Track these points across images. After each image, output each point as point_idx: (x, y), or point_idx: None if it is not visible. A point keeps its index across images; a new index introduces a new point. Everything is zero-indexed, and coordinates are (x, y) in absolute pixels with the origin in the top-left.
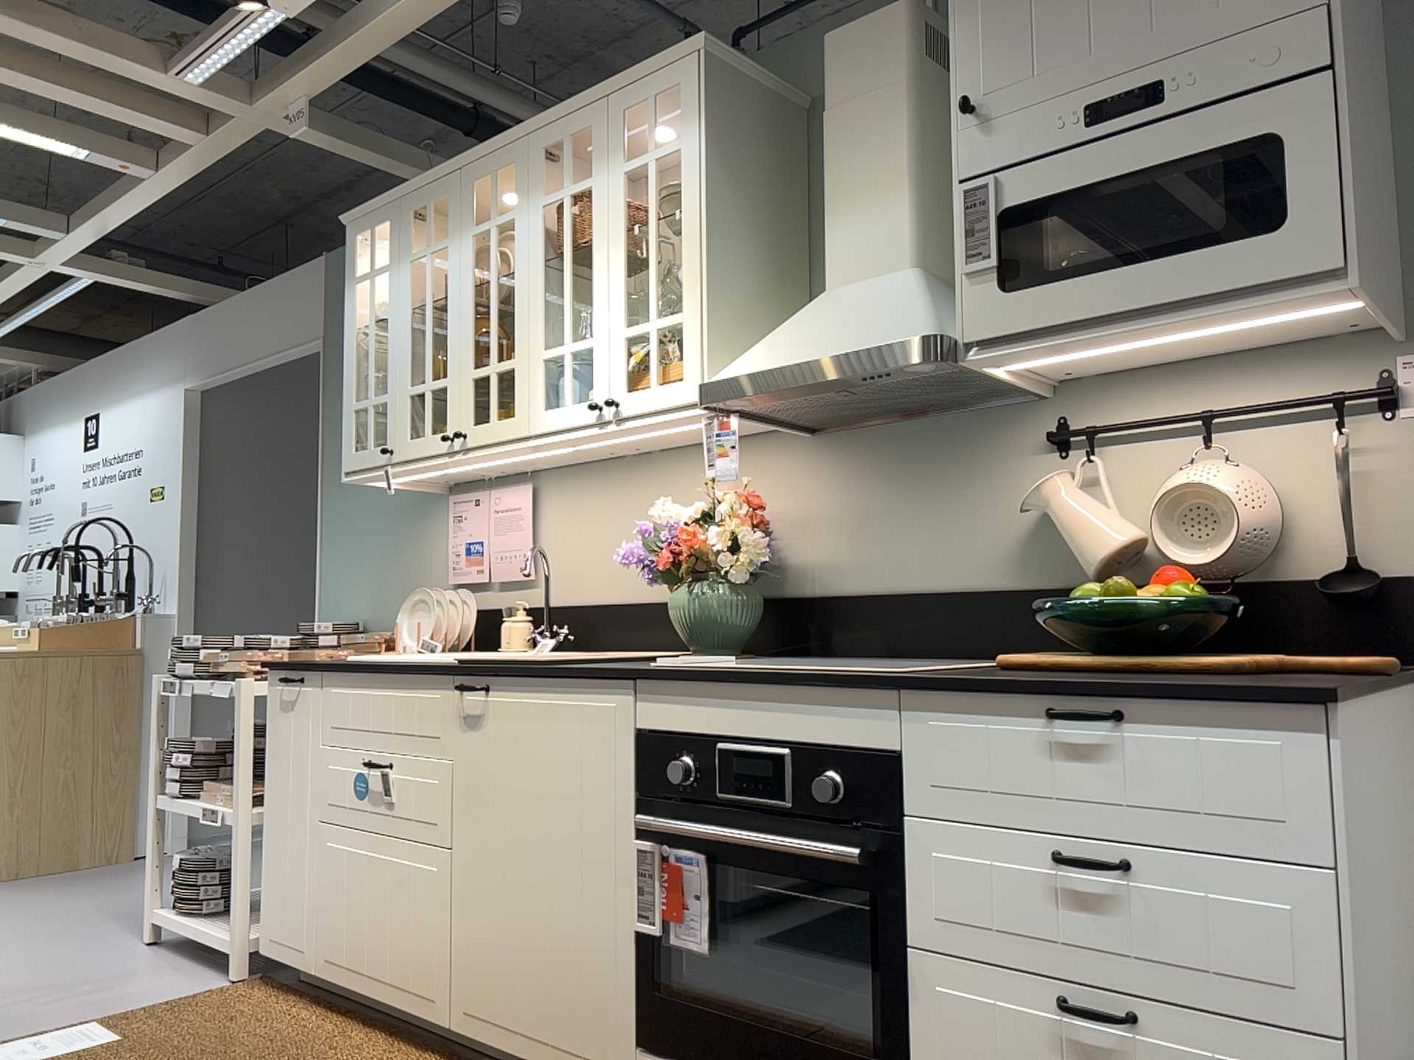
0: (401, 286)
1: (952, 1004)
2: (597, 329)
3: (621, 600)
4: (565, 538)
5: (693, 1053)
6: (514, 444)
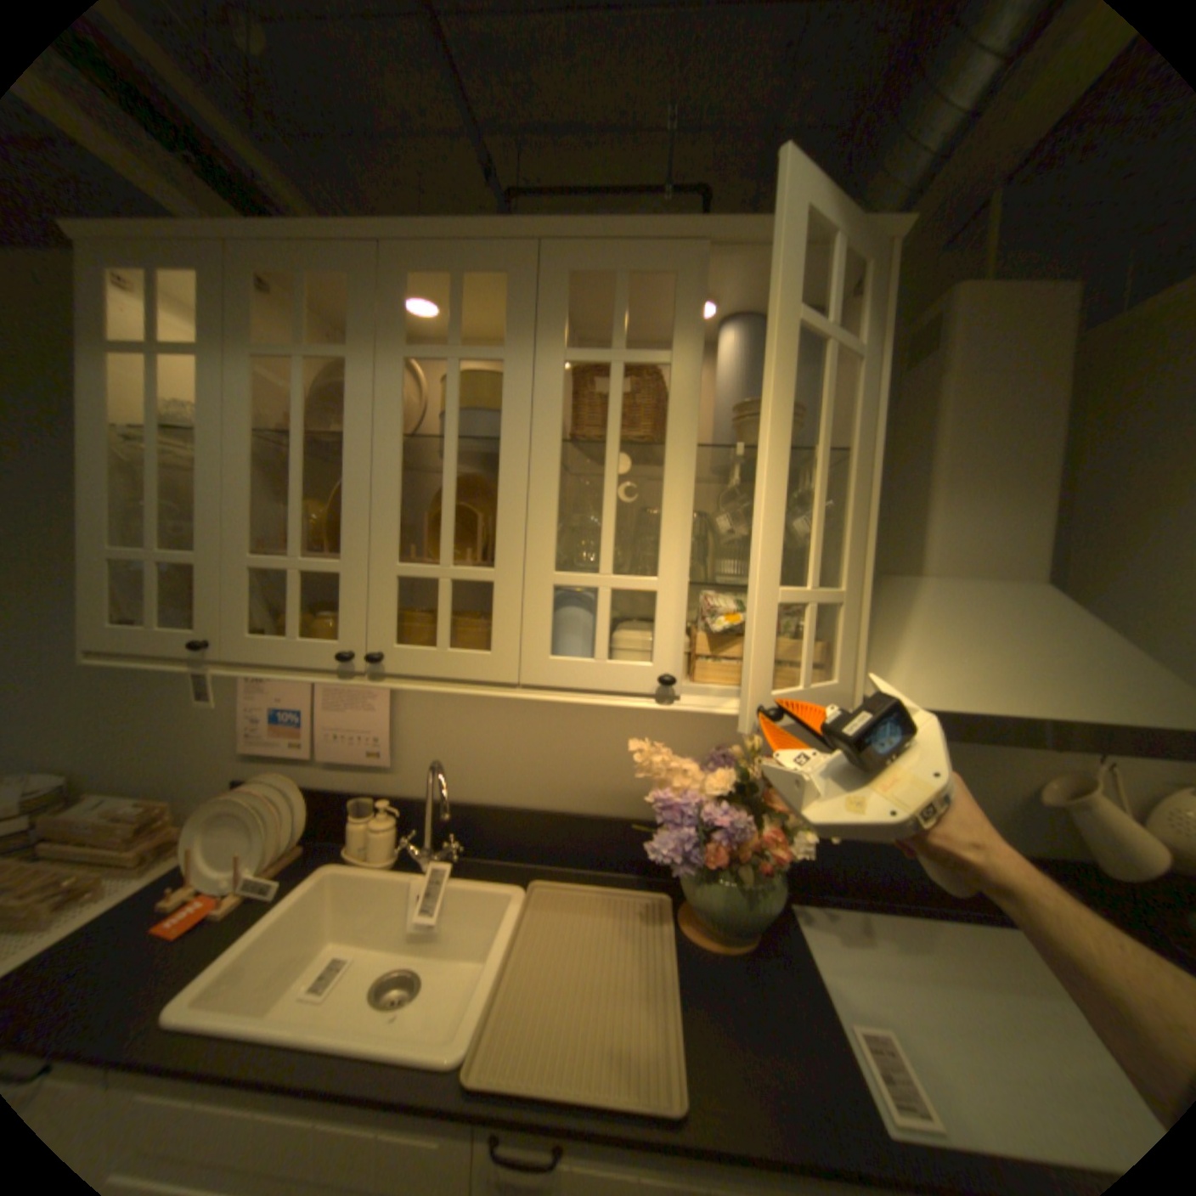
0: (229, 388)
1: None
2: (669, 570)
3: (527, 806)
4: (441, 726)
5: None
6: (490, 690)
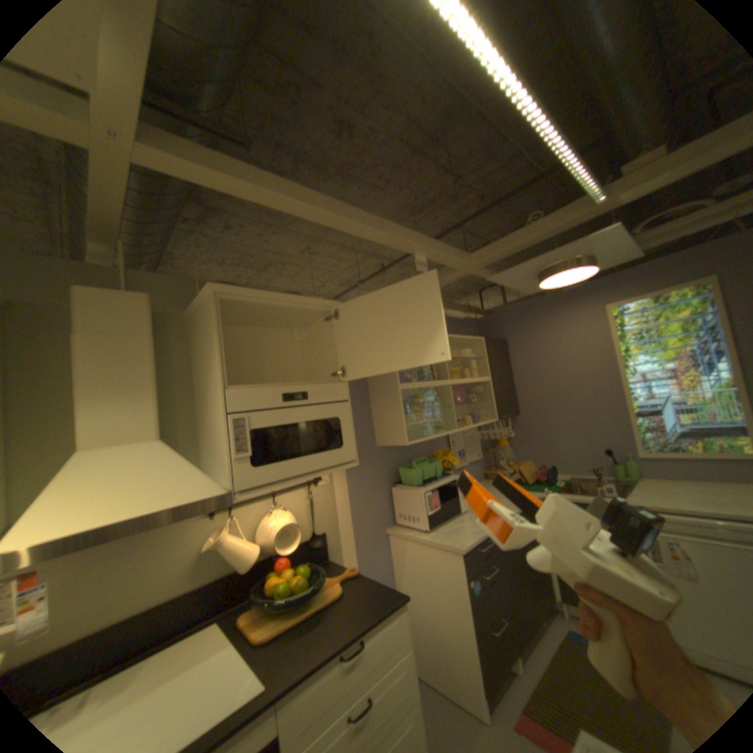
0: None
1: None
2: None
3: None
4: None
5: None
6: None
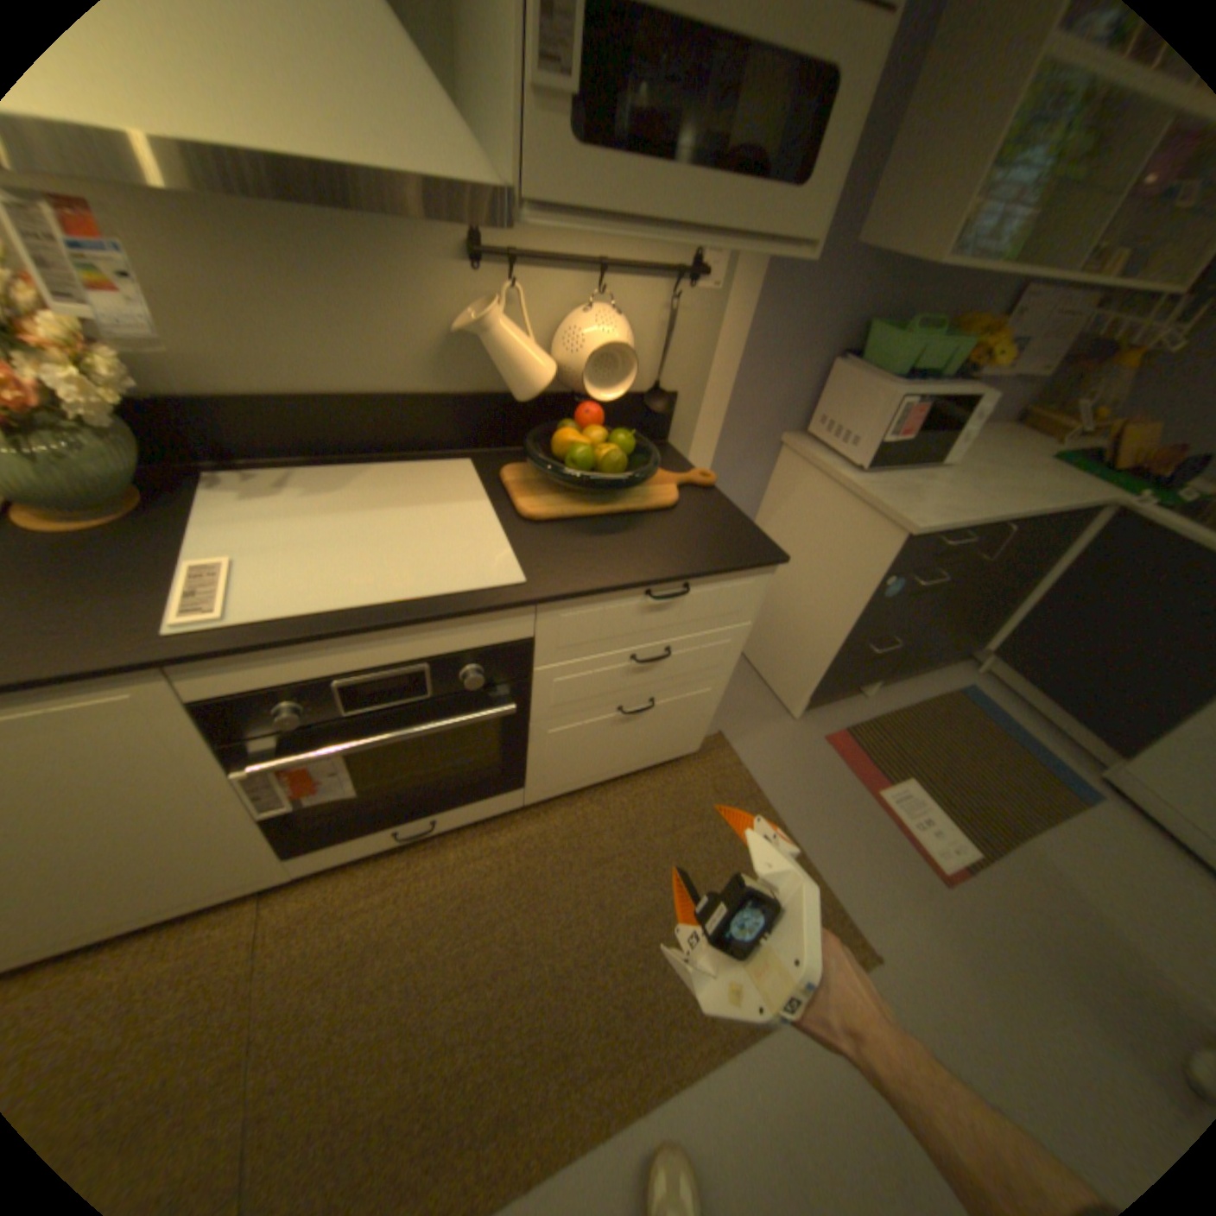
0: None
1: (555, 734)
2: None
3: None
4: None
5: (345, 836)
6: None
